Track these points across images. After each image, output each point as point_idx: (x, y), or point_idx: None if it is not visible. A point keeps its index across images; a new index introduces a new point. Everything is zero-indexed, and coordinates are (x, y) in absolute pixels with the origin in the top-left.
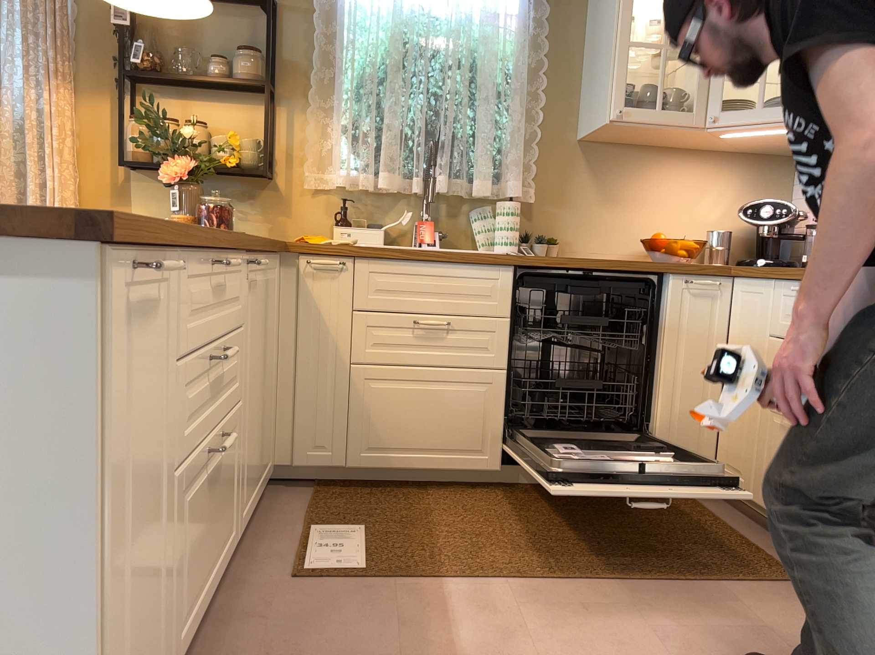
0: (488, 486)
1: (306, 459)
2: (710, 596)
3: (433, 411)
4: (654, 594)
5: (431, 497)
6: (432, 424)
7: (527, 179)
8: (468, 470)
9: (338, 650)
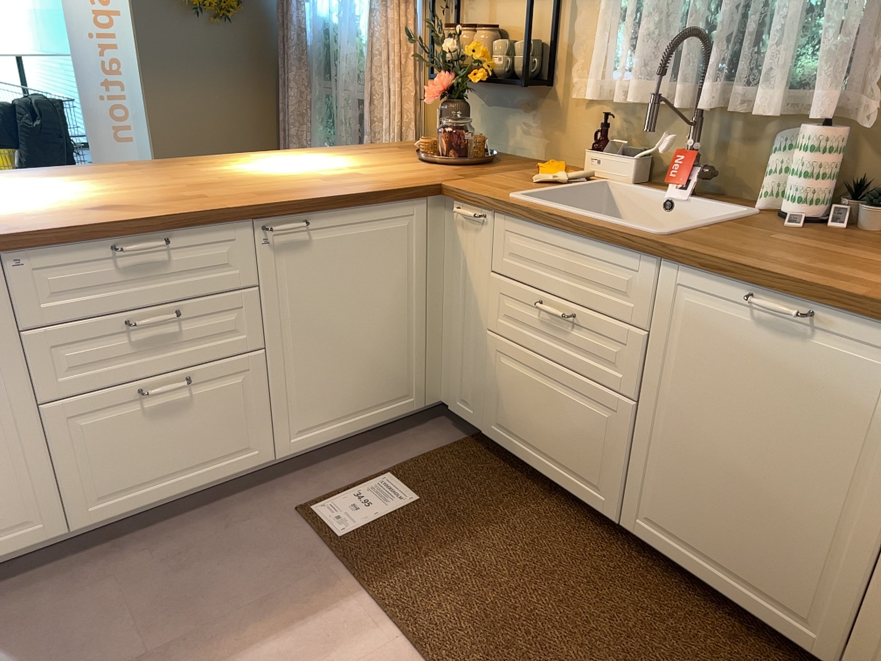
0: (618, 532)
1: (456, 408)
2: None
3: (553, 414)
4: None
5: (538, 506)
6: (551, 429)
7: (874, 87)
8: (583, 500)
9: (213, 583)
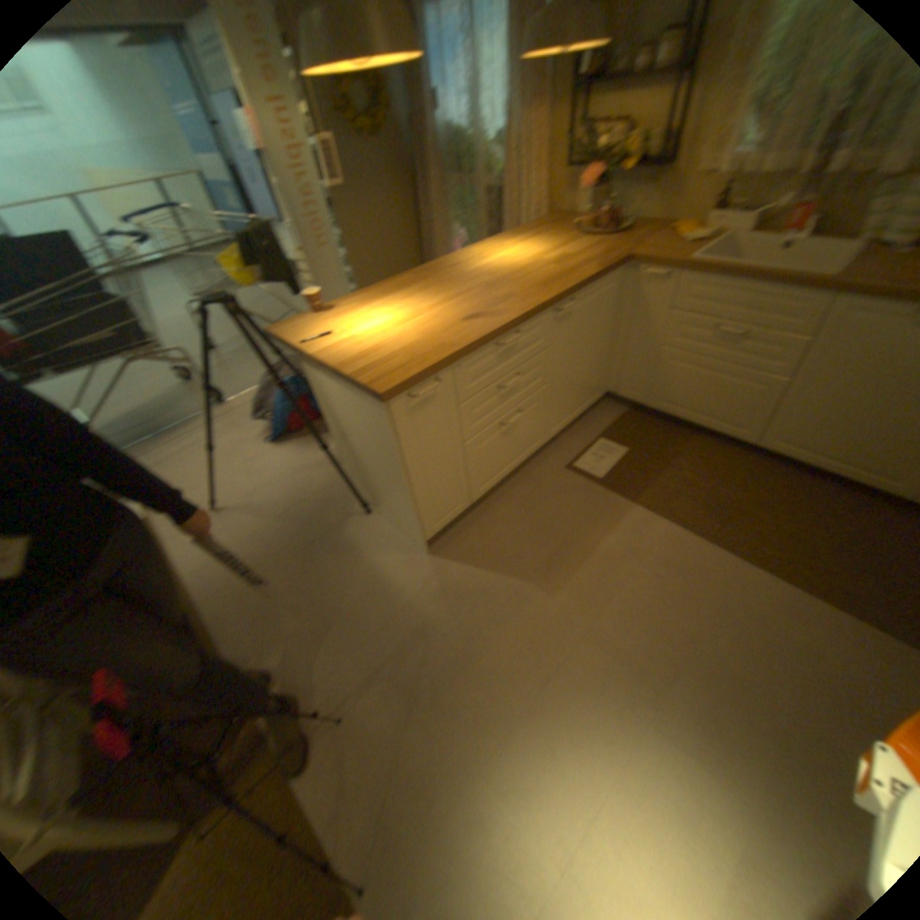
0: (749, 448)
1: (626, 393)
2: (813, 611)
3: (715, 391)
4: (768, 584)
5: (696, 442)
6: (712, 399)
7: None
8: (731, 435)
9: (555, 514)
